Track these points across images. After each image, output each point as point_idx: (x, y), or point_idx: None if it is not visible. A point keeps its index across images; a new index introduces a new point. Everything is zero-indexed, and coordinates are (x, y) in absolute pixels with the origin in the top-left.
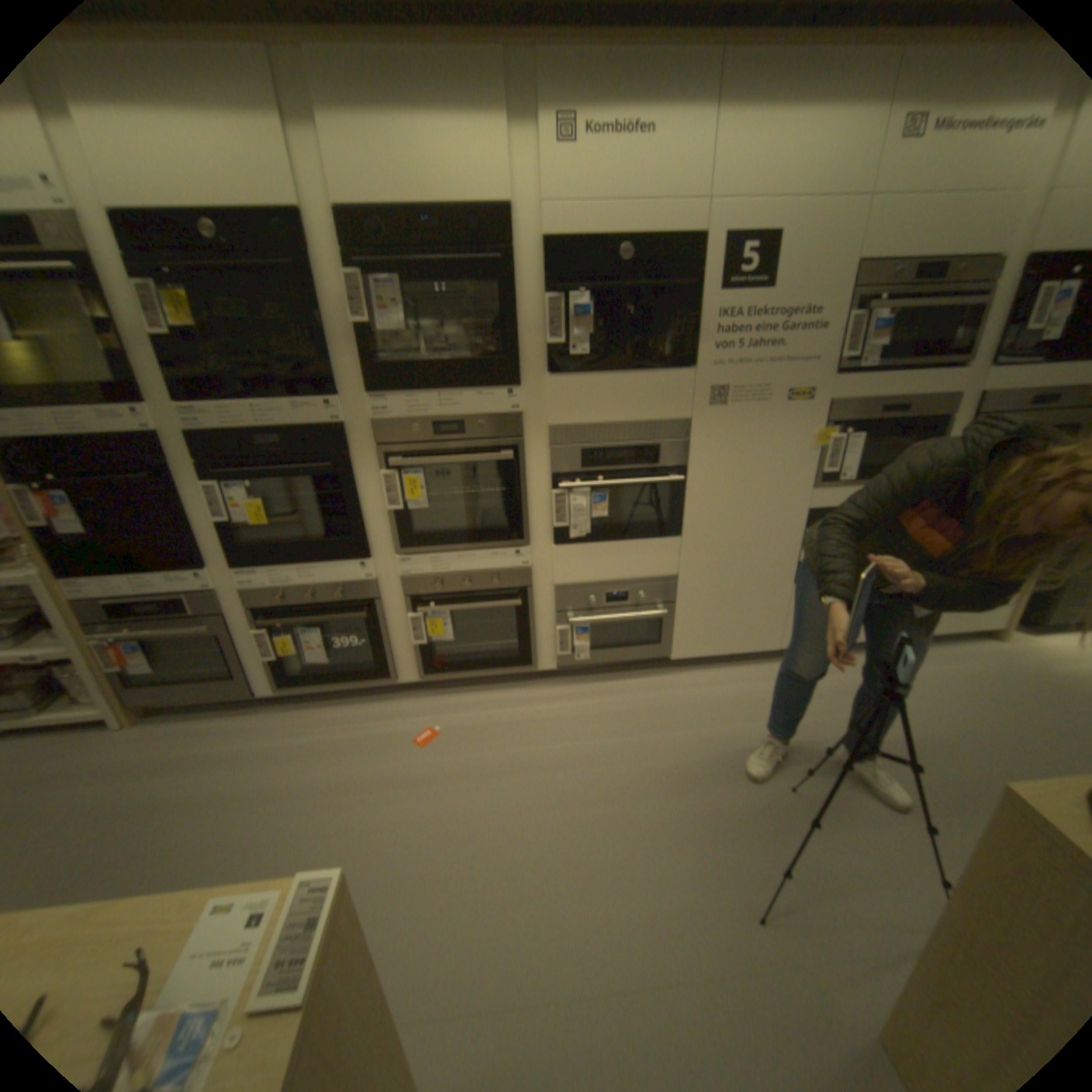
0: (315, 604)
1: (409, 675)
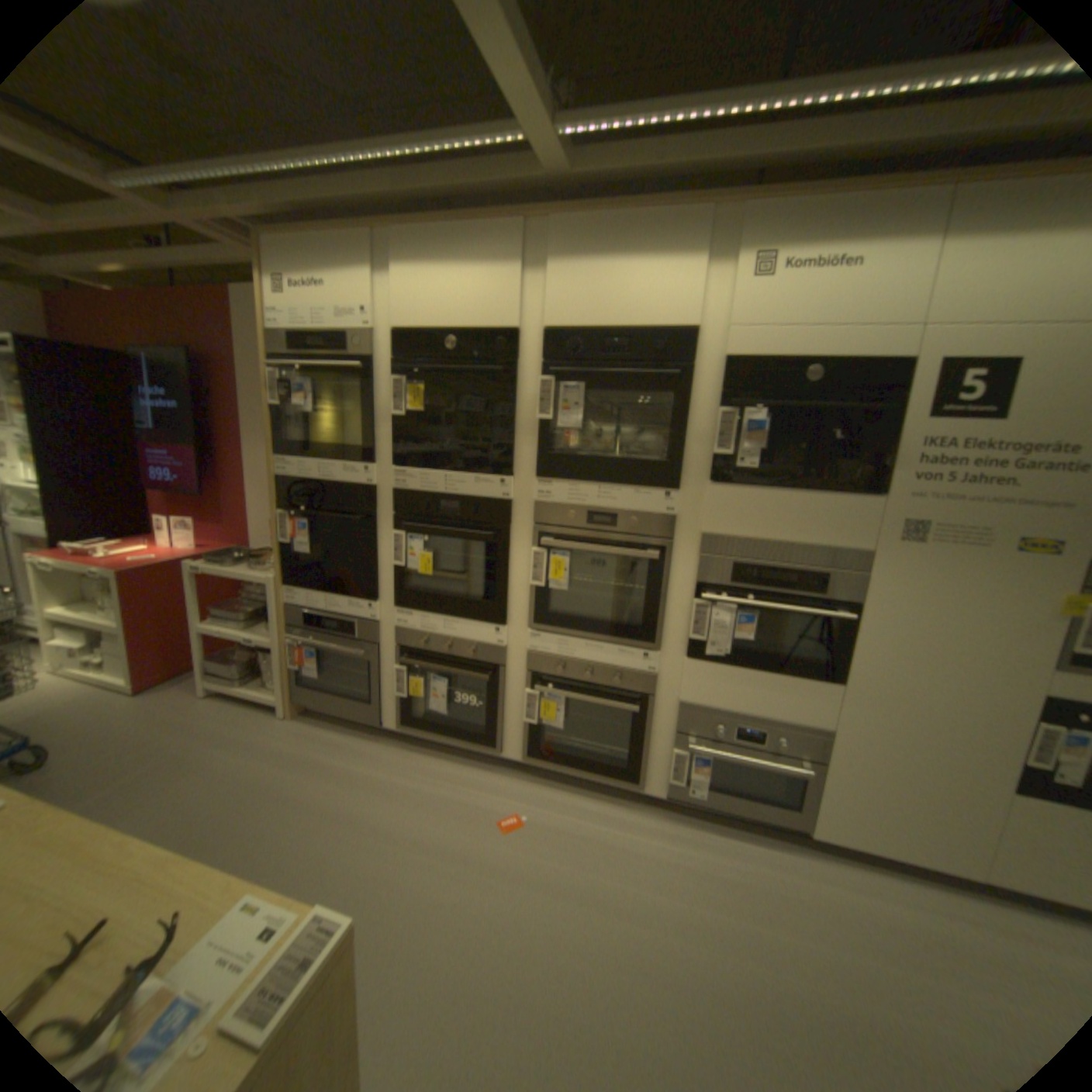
0: (449, 655)
1: (514, 750)
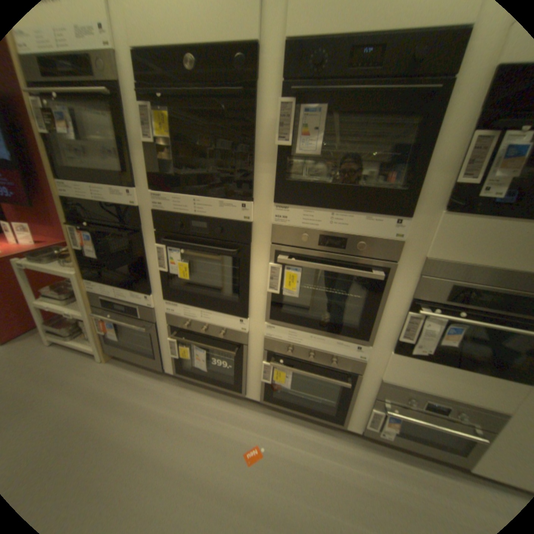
0: (206, 334)
1: (254, 394)
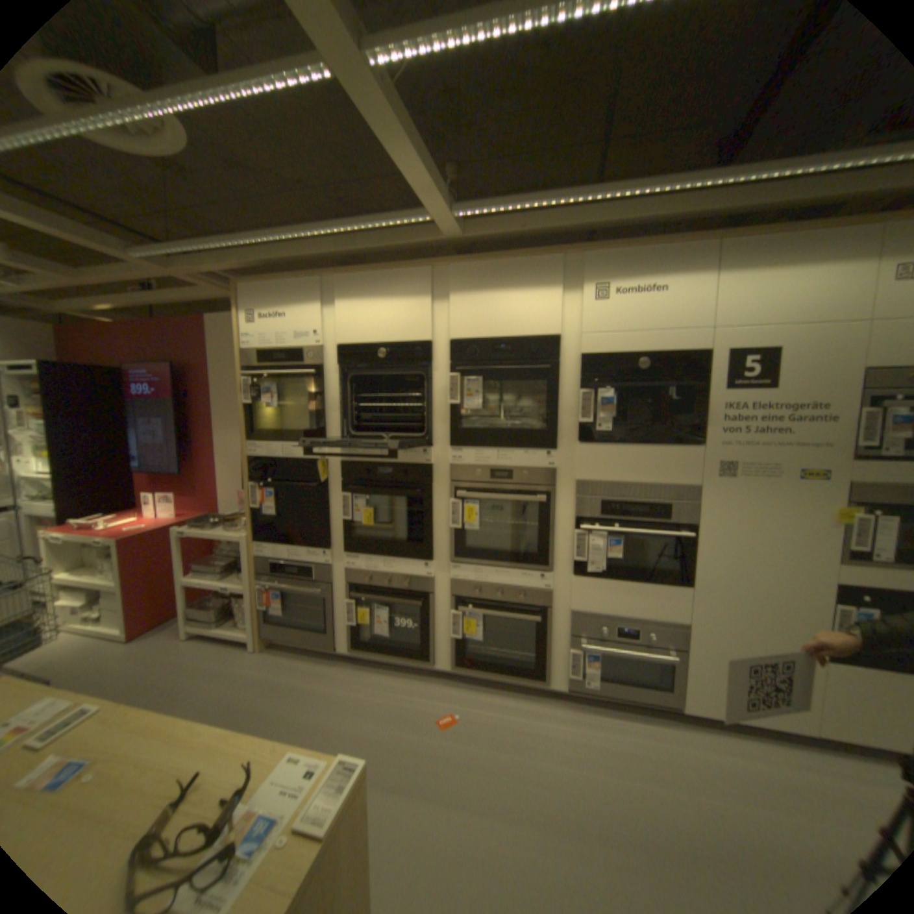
0: (389, 588)
1: (444, 663)
